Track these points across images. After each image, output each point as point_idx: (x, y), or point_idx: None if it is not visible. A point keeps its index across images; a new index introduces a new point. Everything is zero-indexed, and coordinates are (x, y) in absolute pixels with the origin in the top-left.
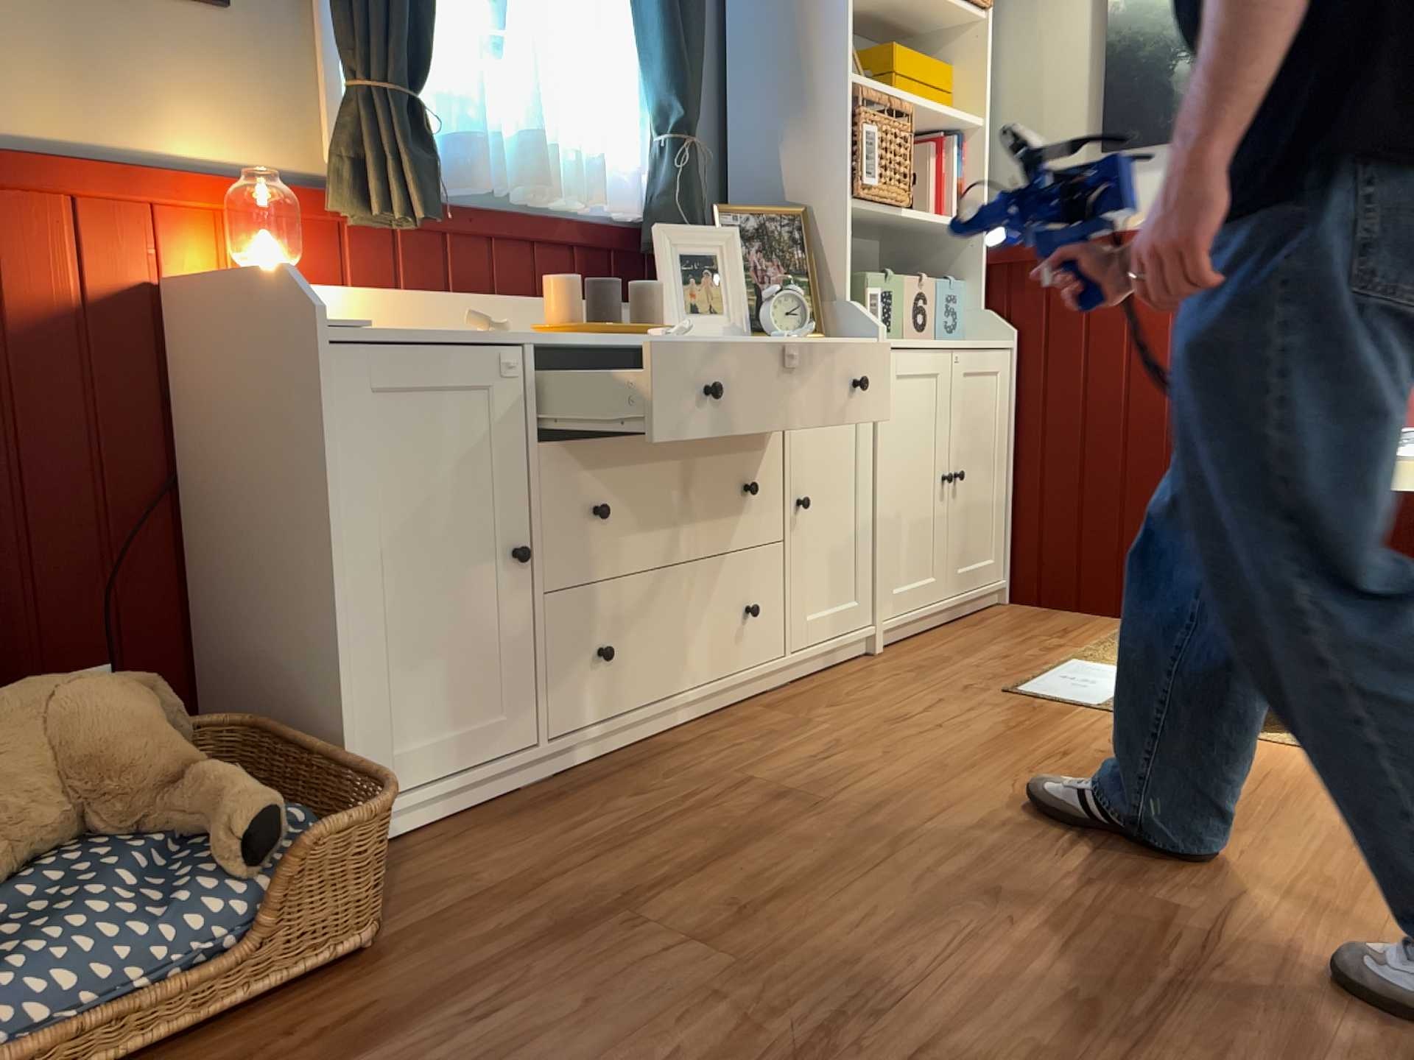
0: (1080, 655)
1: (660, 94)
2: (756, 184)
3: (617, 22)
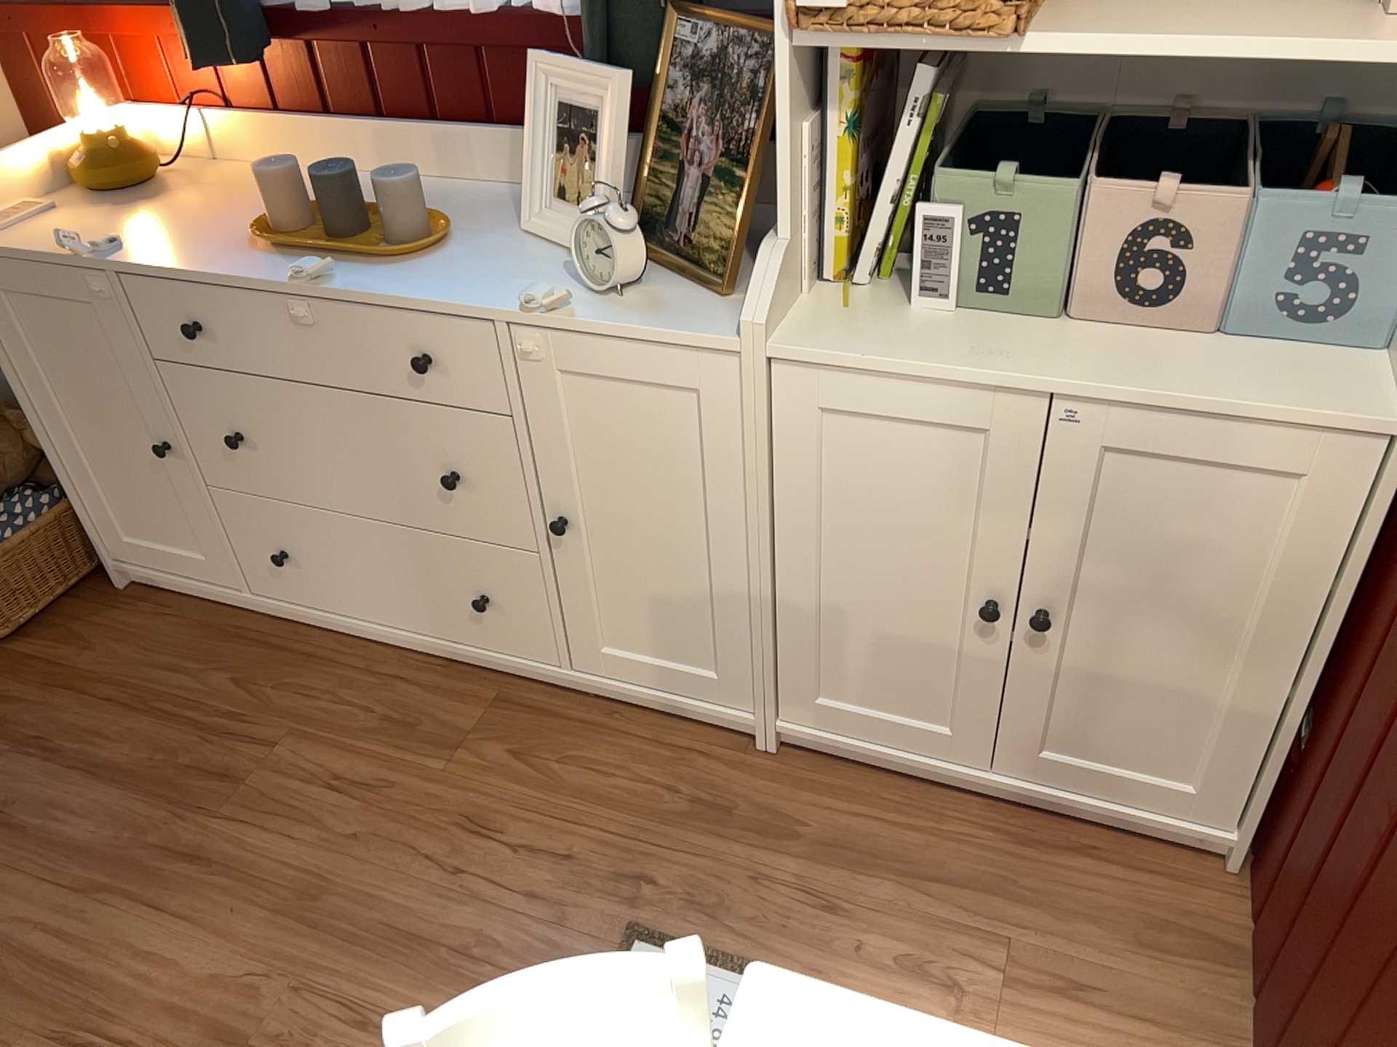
0: None
1: None
2: None
3: None
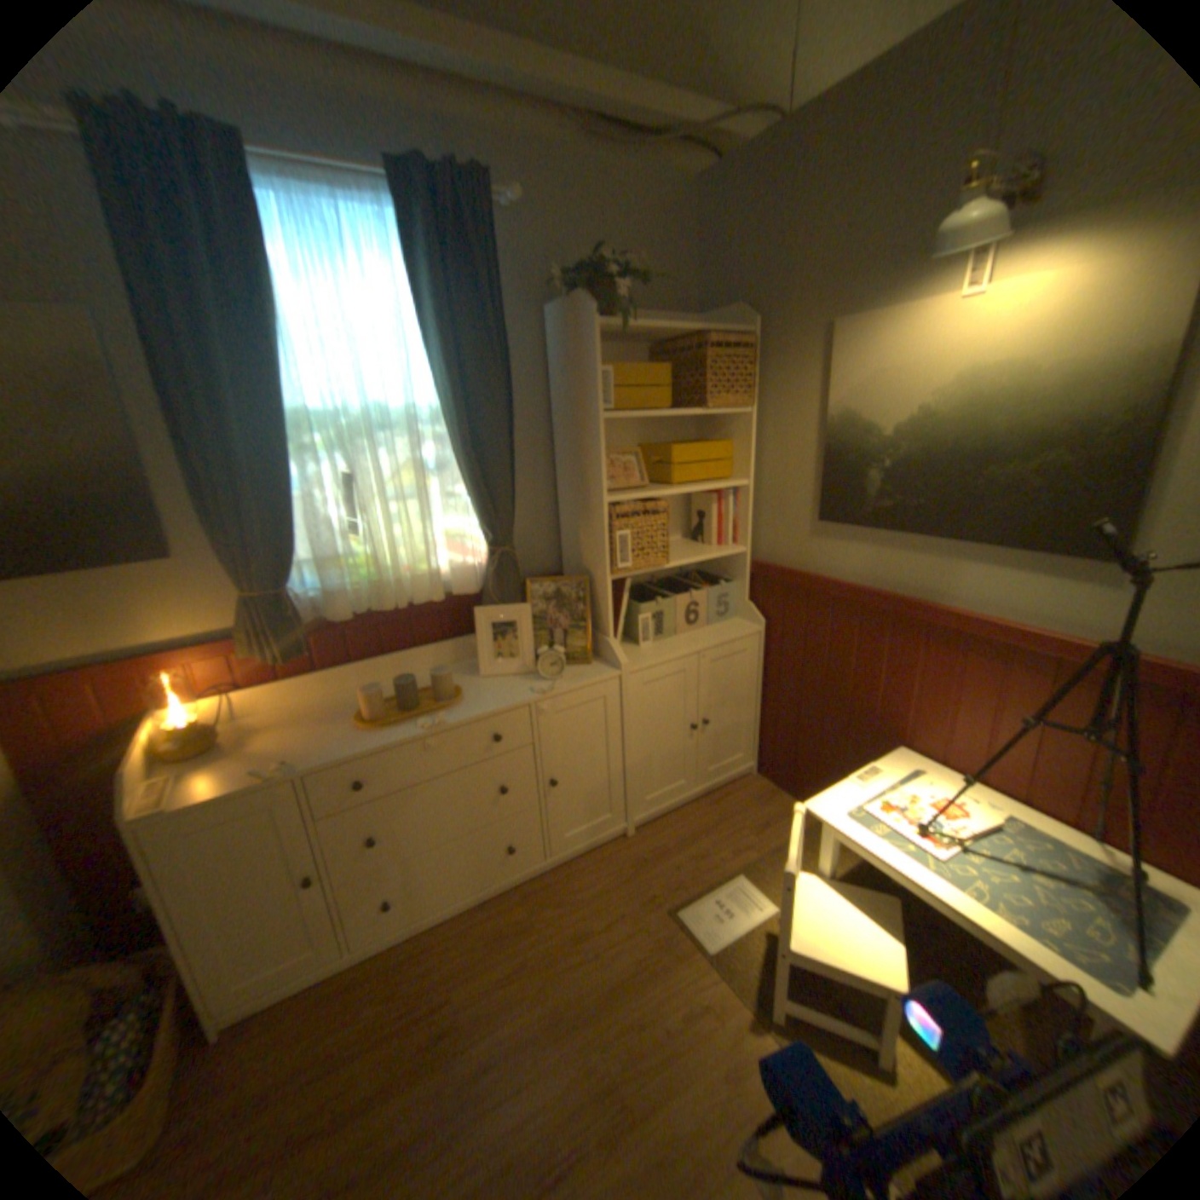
0: (750, 871)
1: (480, 524)
2: (571, 549)
3: (454, 480)
